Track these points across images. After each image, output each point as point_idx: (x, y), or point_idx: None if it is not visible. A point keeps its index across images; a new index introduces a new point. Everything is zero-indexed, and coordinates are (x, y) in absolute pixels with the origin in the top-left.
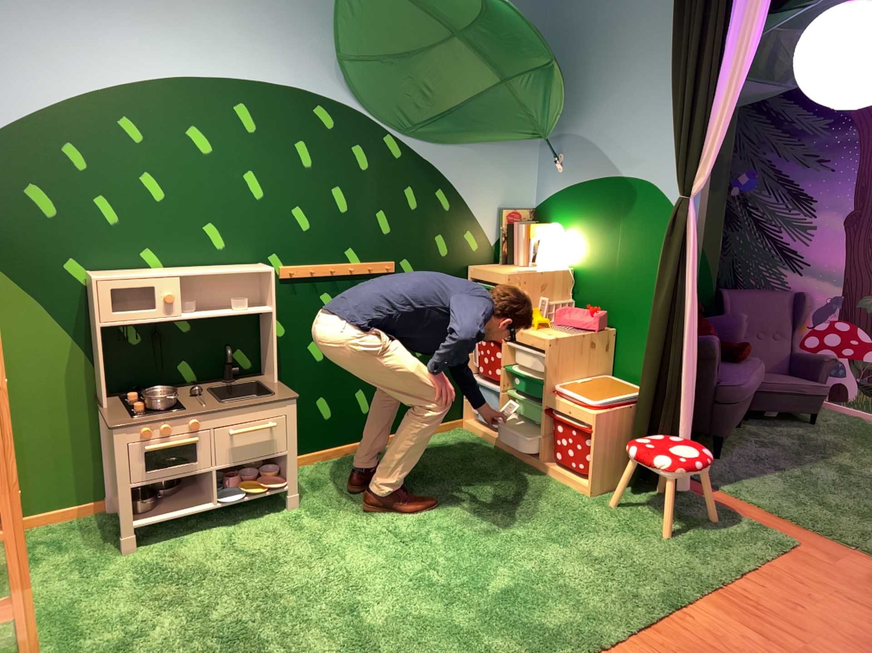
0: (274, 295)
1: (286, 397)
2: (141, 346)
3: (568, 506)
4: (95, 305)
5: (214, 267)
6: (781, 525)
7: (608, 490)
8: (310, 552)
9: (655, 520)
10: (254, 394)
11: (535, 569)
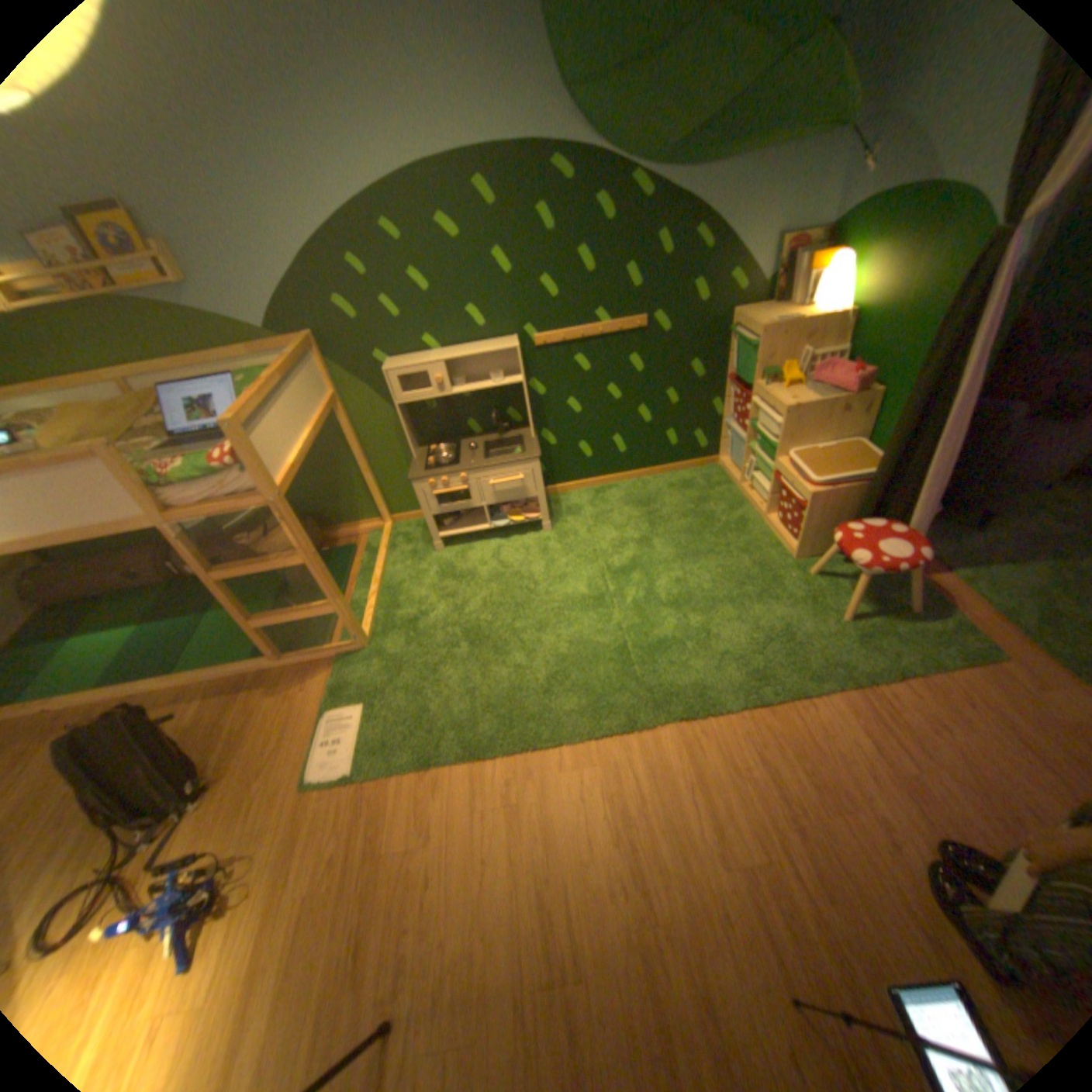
0: (521, 369)
1: (530, 458)
2: (437, 411)
3: (766, 567)
4: (388, 391)
5: (475, 347)
6: (1002, 634)
7: (818, 556)
8: (541, 573)
9: (840, 603)
10: (517, 447)
11: (696, 627)
